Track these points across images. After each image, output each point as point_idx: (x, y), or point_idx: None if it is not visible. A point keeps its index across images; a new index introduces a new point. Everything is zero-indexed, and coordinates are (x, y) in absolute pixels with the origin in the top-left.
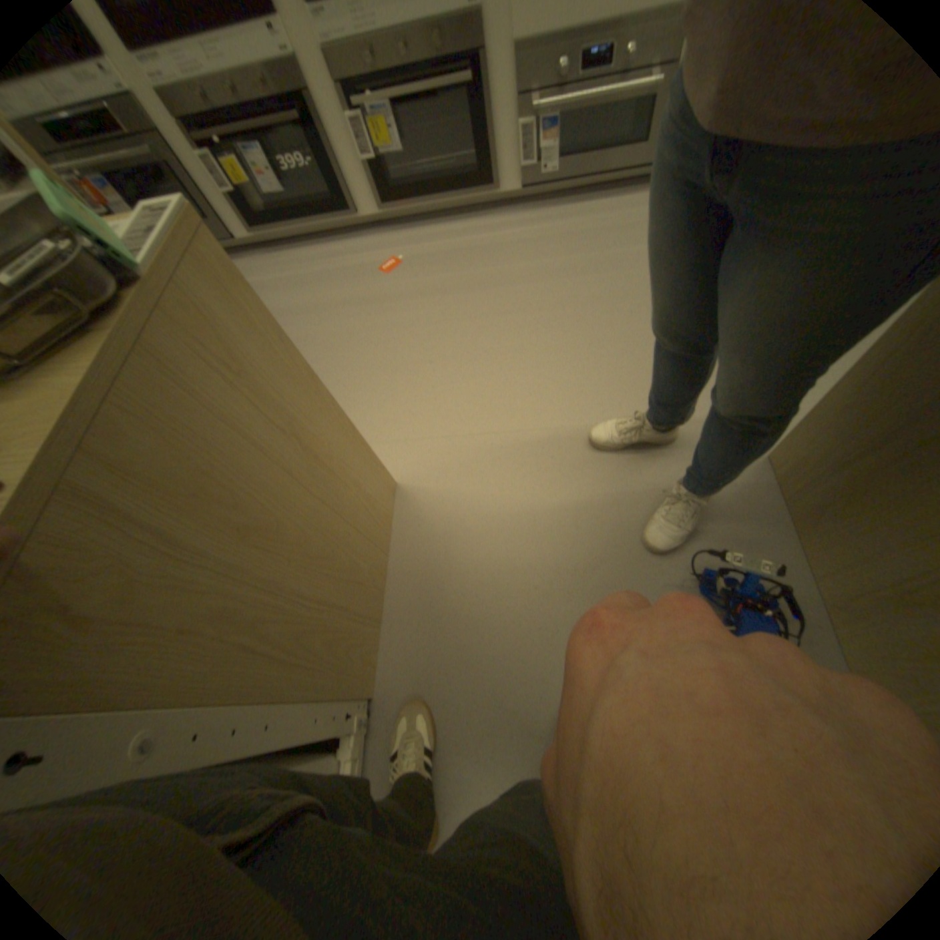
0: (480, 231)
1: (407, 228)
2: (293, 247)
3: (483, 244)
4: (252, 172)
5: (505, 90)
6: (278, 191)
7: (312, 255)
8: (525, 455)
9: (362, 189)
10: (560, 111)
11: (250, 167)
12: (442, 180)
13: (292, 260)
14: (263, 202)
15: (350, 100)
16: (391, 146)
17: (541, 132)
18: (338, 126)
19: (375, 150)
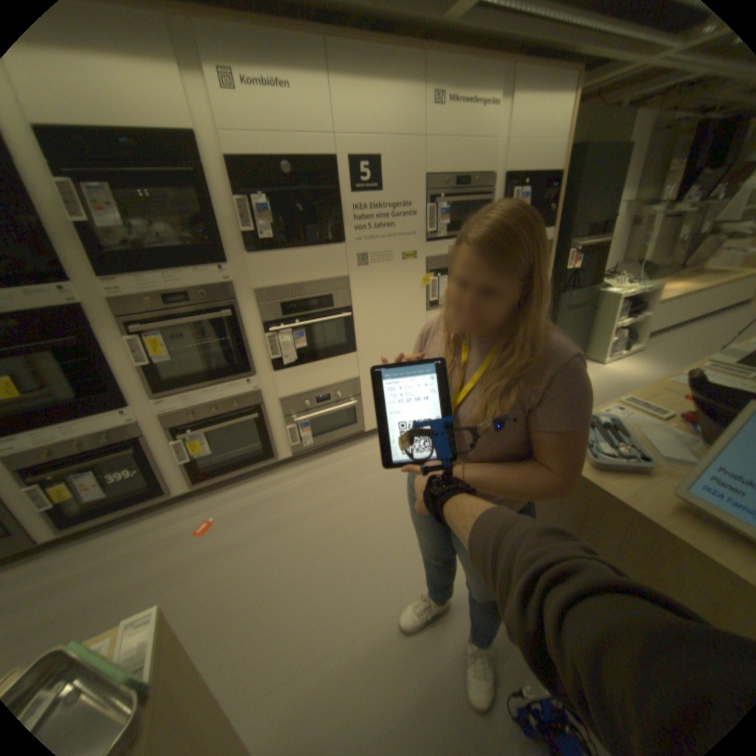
0: (269, 487)
1: (211, 496)
2: (102, 535)
3: (274, 496)
4: (76, 491)
5: (276, 417)
6: (99, 499)
7: (123, 538)
8: (361, 668)
9: (176, 481)
10: (308, 420)
11: (73, 486)
12: (237, 462)
13: (101, 548)
14: (79, 508)
15: (176, 439)
16: (202, 454)
17: (299, 430)
18: (162, 450)
19: (189, 458)
